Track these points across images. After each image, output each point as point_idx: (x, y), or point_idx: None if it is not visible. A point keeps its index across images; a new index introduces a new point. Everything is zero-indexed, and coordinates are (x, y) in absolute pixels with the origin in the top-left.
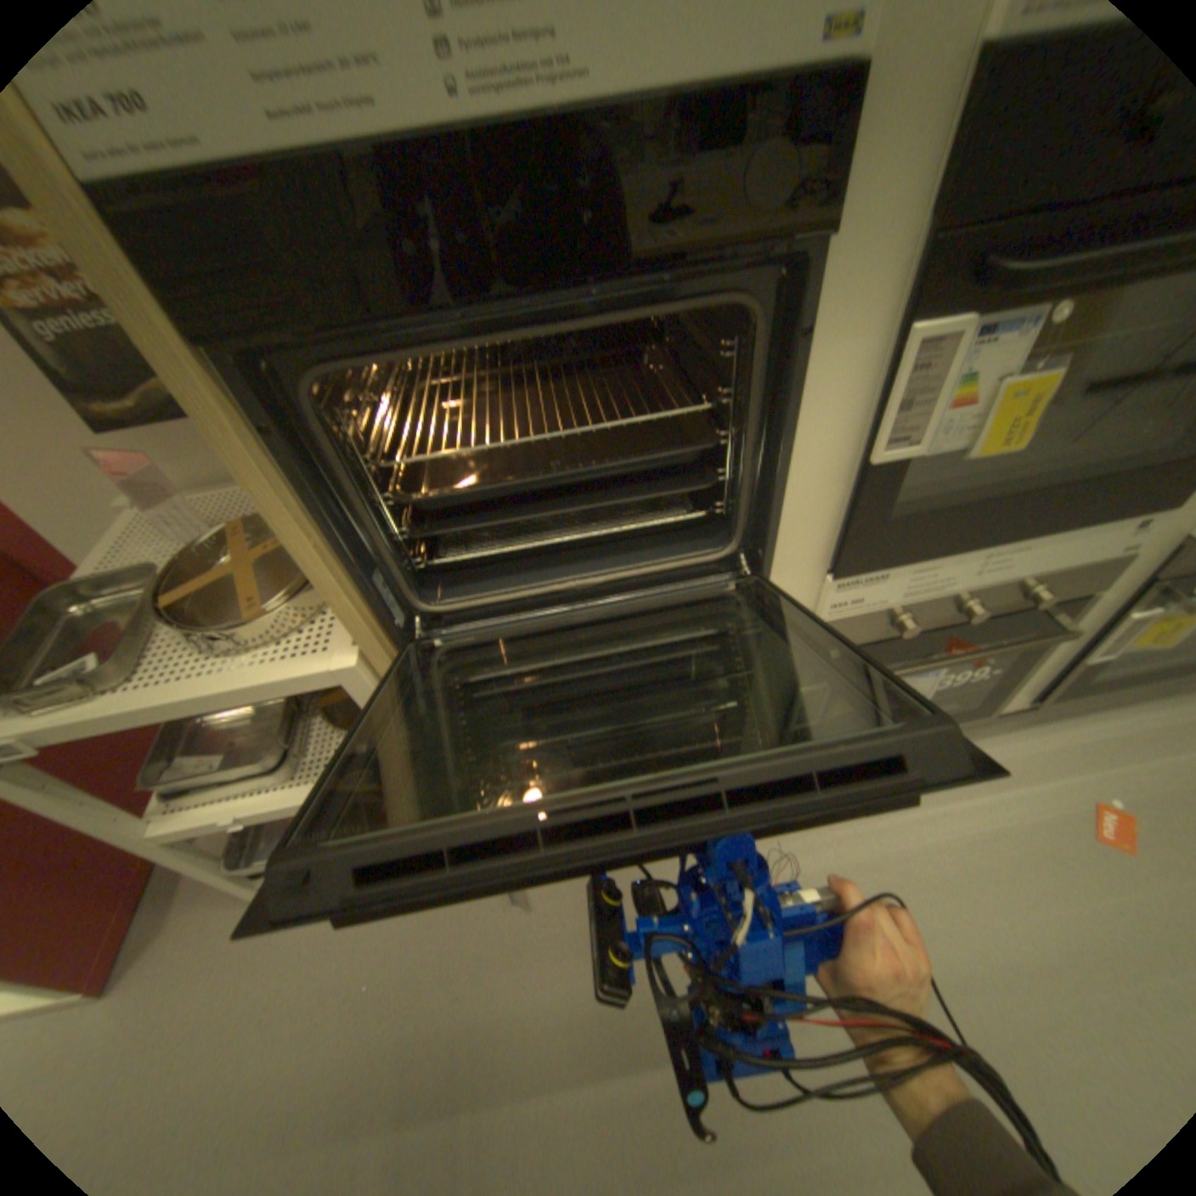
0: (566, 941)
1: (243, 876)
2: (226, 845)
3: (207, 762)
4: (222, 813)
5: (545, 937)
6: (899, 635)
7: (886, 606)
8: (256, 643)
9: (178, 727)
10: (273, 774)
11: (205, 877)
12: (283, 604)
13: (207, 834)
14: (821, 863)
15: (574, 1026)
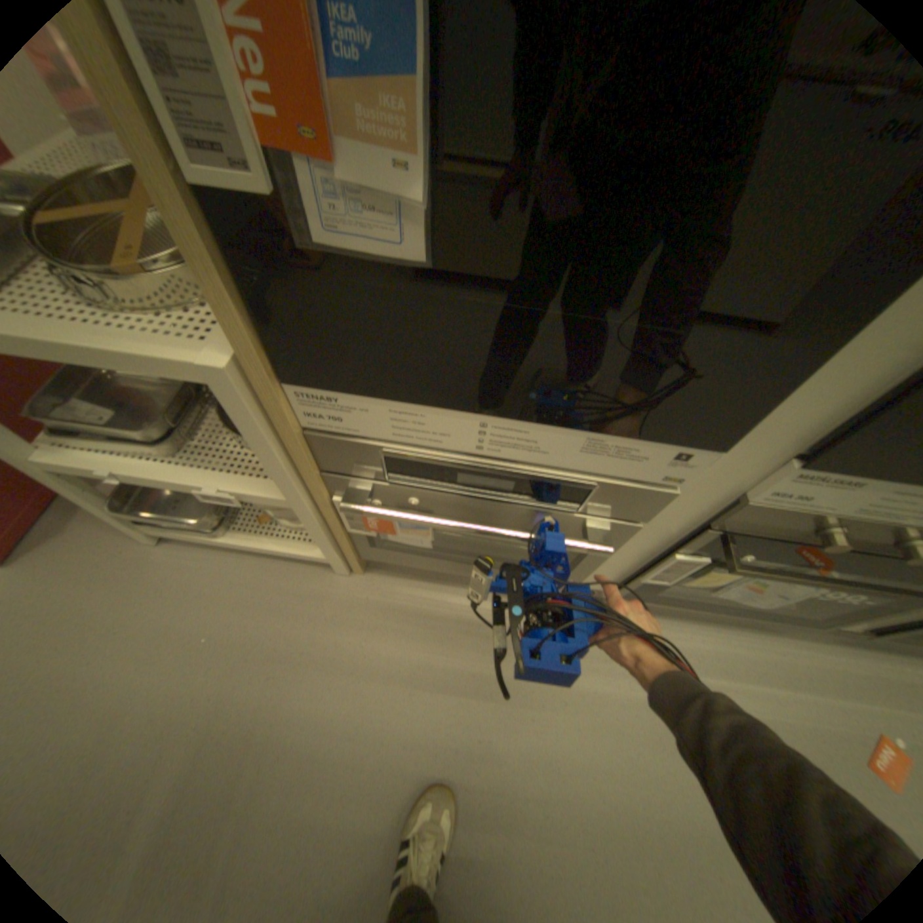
0: (378, 667)
1: (130, 517)
2: (120, 487)
3: (96, 412)
4: (104, 463)
5: (362, 657)
6: (816, 542)
7: (833, 512)
8: (134, 302)
9: (83, 369)
10: (157, 445)
11: (92, 507)
12: (166, 265)
13: (89, 475)
14: (615, 688)
15: (361, 737)
